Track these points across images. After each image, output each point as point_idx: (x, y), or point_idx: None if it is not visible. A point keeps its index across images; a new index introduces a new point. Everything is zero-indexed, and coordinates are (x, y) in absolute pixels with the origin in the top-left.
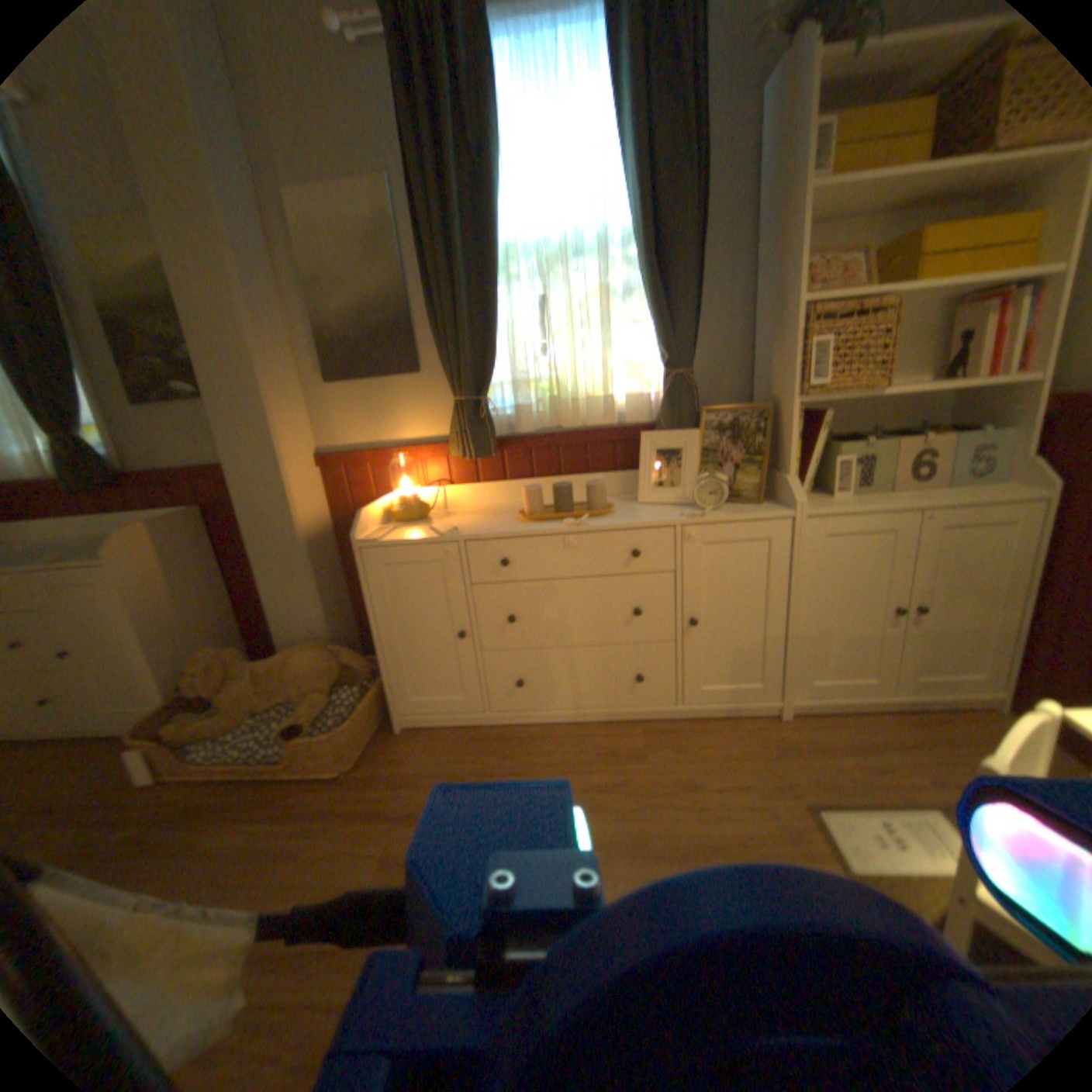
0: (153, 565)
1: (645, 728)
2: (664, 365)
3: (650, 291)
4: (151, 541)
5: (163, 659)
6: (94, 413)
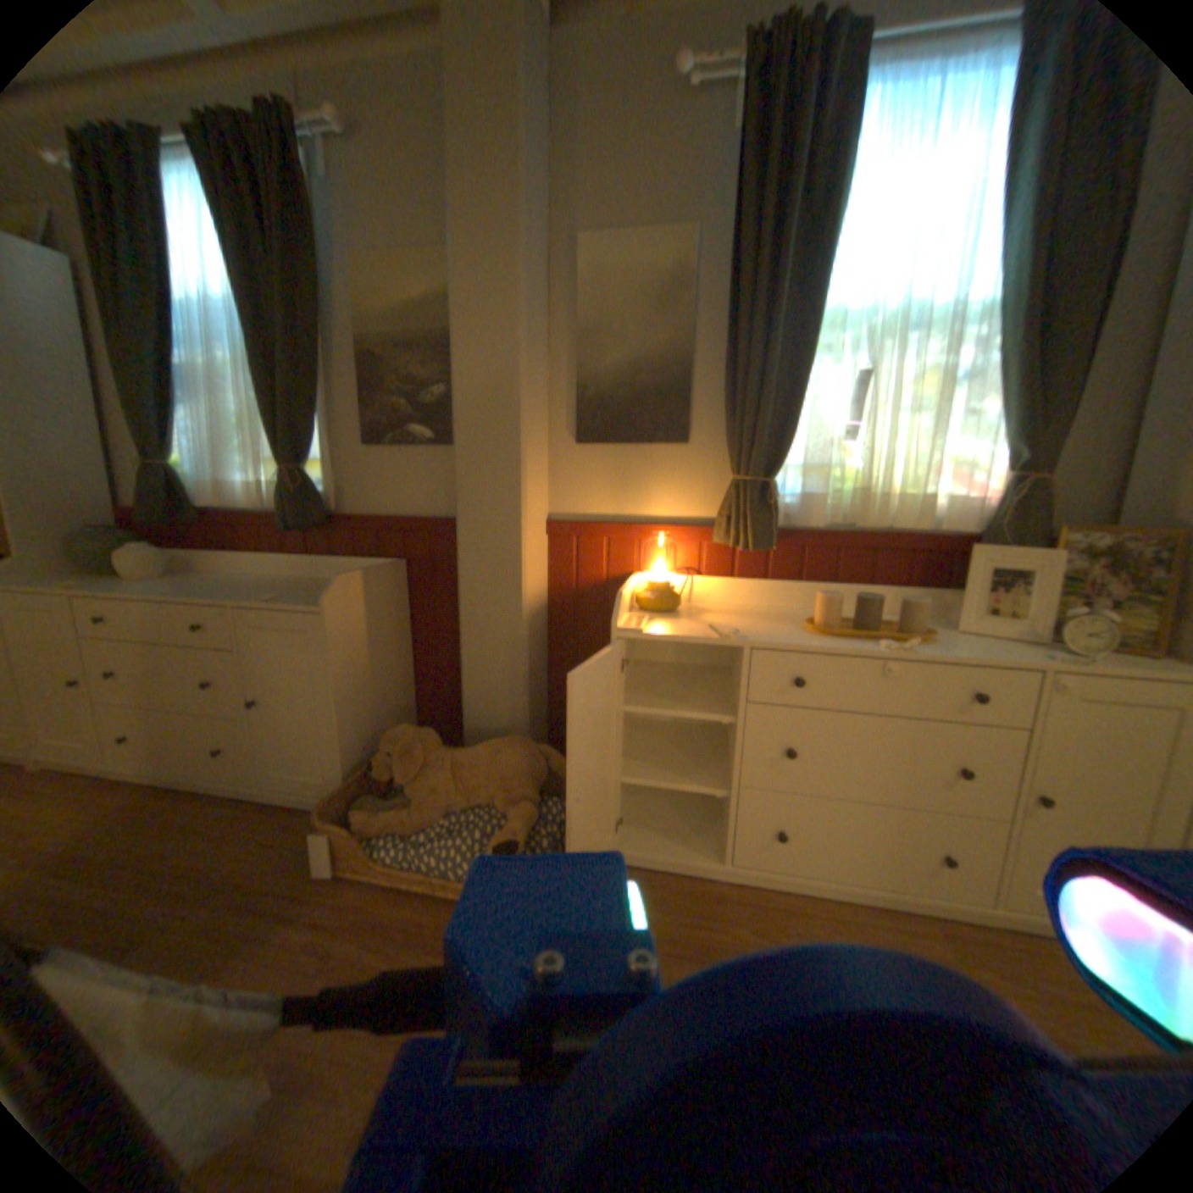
0: (360, 619)
1: (943, 932)
2: (1011, 468)
3: (1019, 377)
4: (358, 592)
5: (350, 728)
6: (322, 448)
